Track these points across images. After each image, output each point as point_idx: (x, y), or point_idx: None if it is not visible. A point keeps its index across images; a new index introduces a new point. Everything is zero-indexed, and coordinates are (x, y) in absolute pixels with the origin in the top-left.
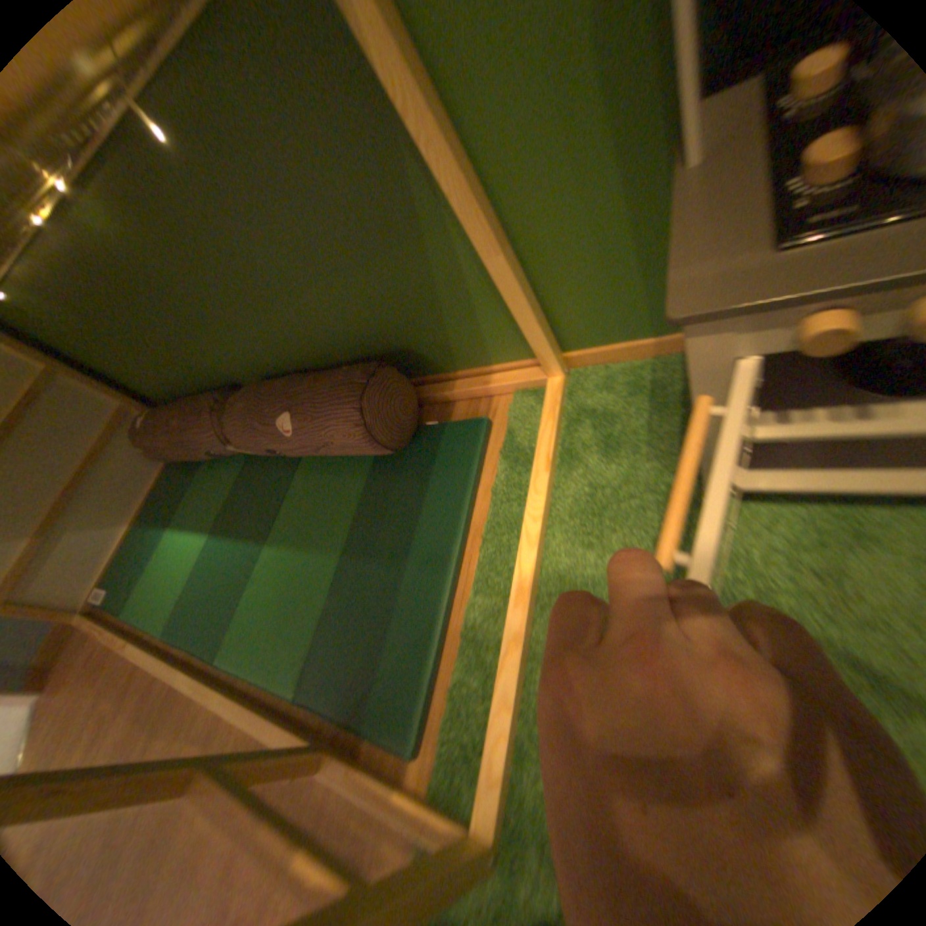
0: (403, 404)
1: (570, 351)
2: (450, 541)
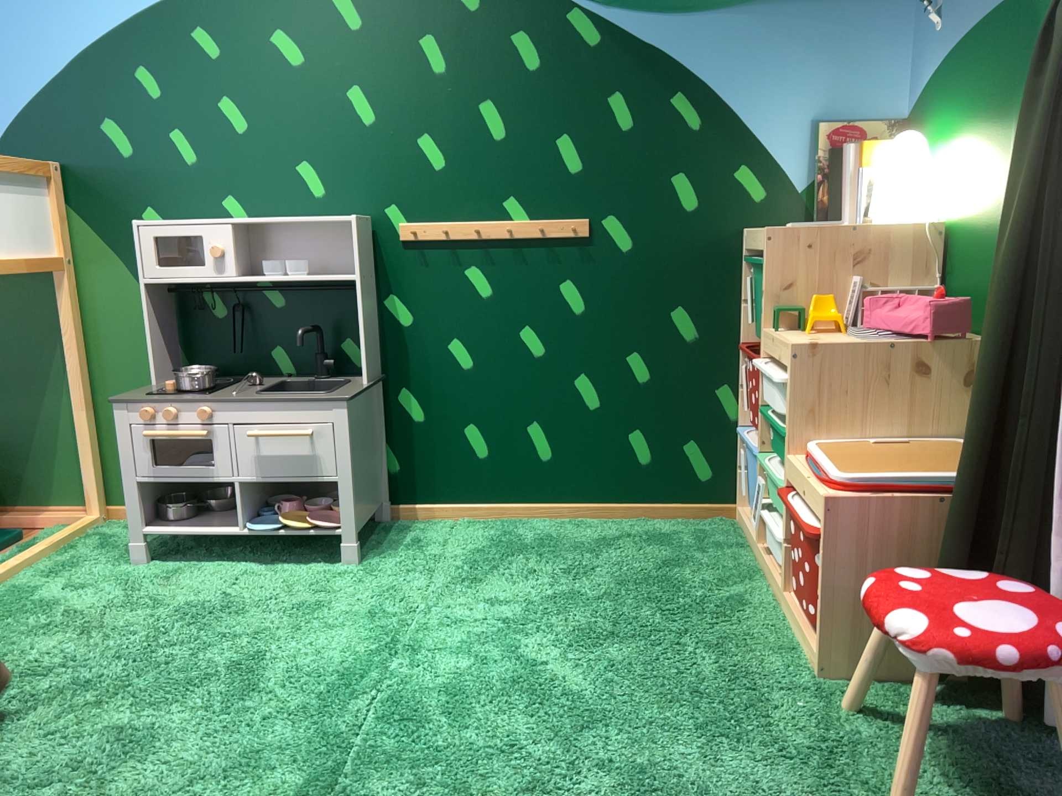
0: None
1: (112, 503)
2: None
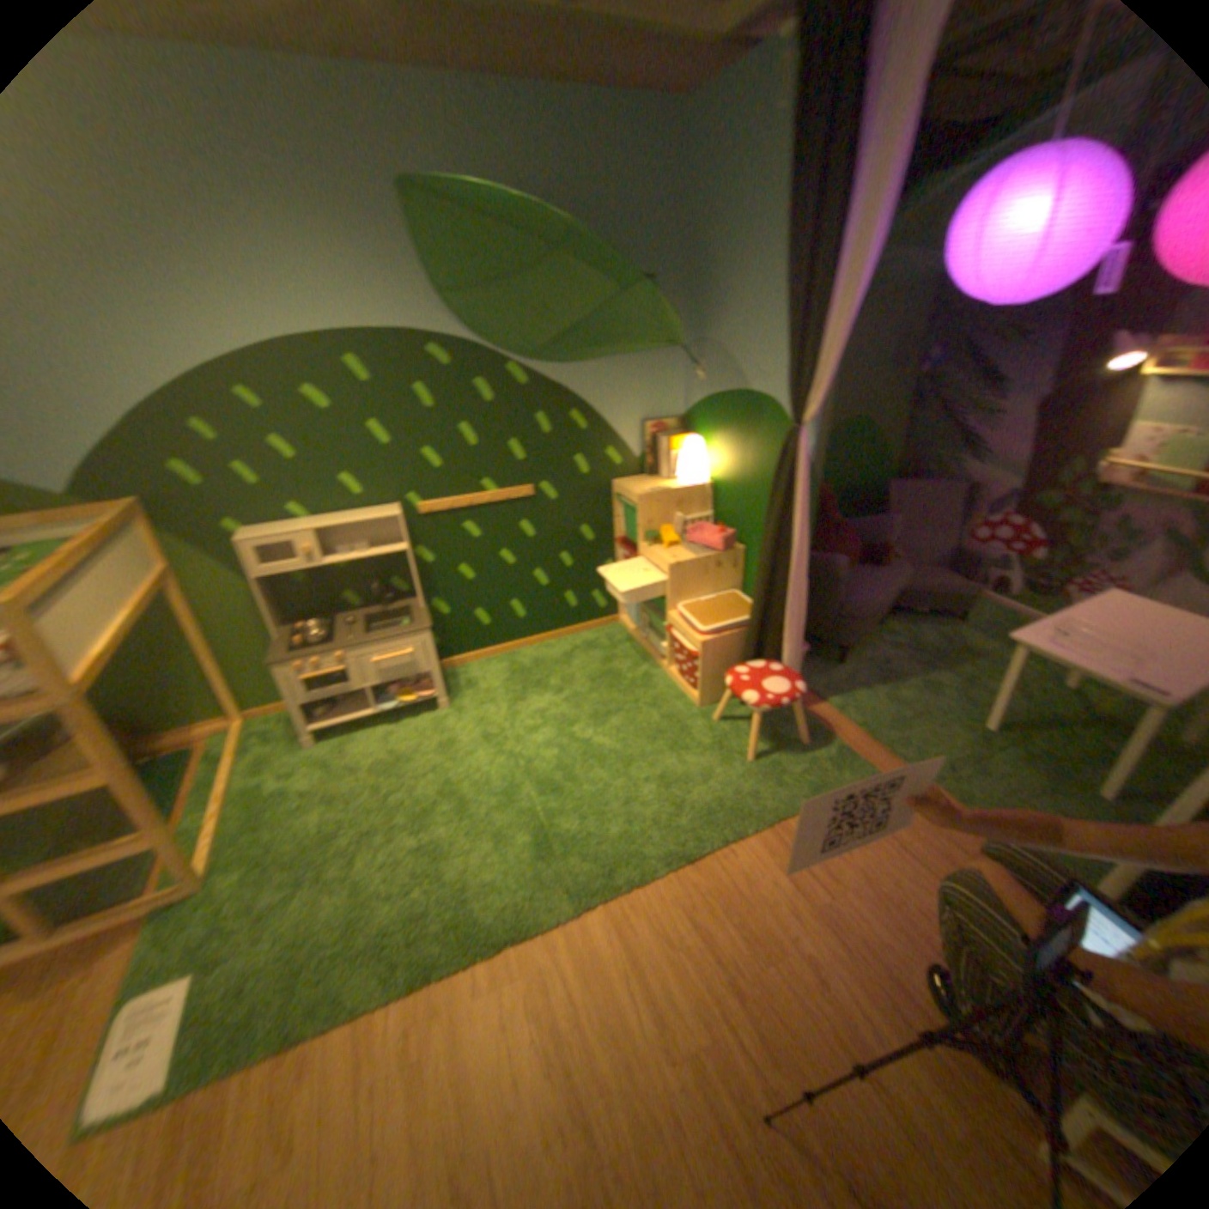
0: (122, 748)
1: (241, 713)
2: (160, 807)
